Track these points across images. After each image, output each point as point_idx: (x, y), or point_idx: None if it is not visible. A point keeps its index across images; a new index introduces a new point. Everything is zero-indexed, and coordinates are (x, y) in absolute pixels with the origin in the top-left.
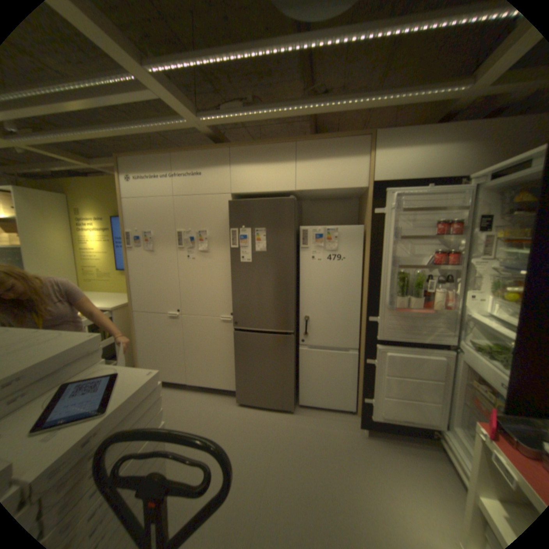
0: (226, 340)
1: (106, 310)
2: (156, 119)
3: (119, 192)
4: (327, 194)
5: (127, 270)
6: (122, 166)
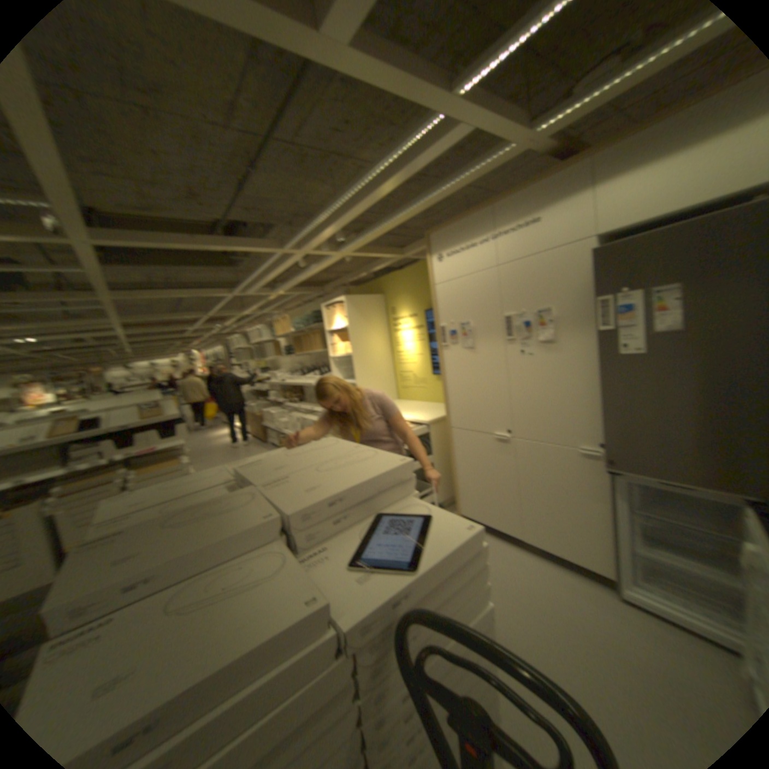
0: (593, 489)
1: (425, 424)
2: (472, 163)
3: (434, 279)
4: None
5: (445, 375)
6: (435, 245)
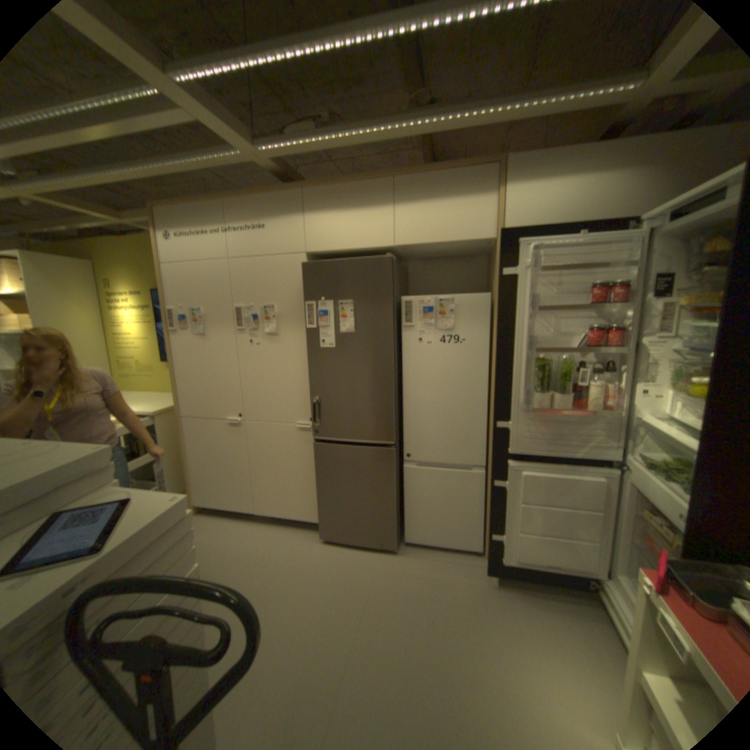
0: (305, 455)
1: (148, 415)
2: (199, 151)
3: (158, 256)
4: (441, 251)
5: (172, 361)
6: (159, 220)
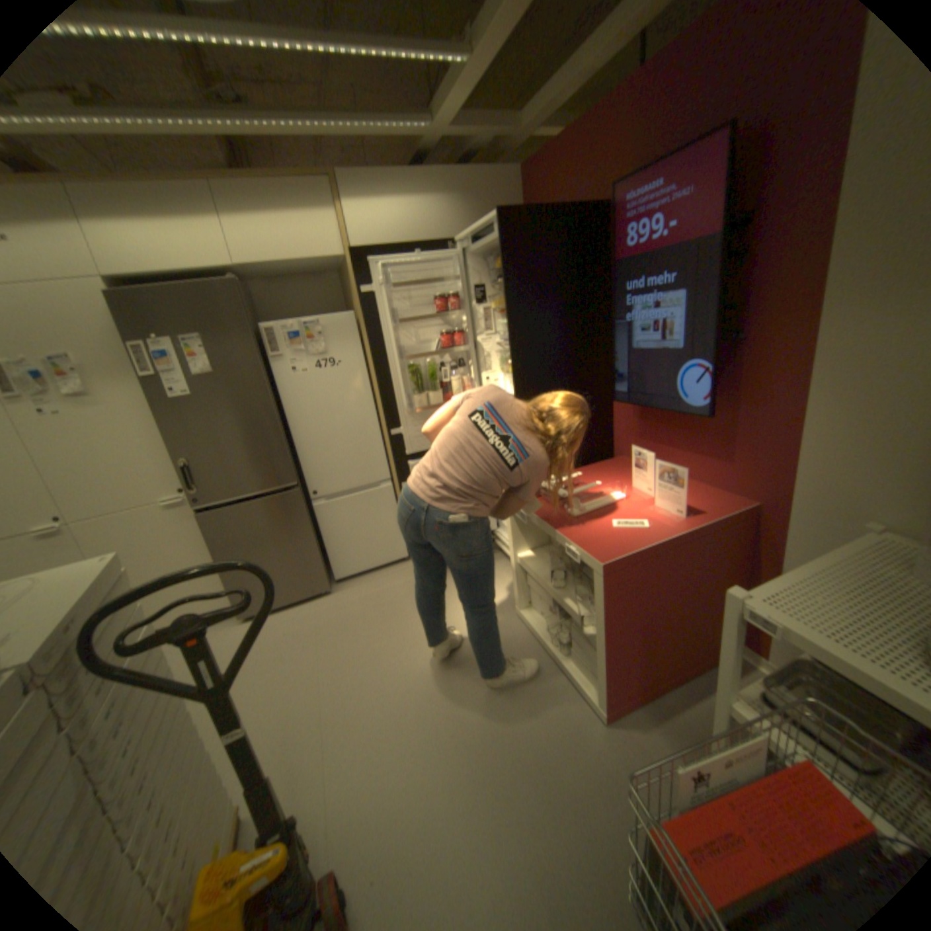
0: (184, 536)
1: None
2: None
3: None
4: (287, 269)
5: None
6: None
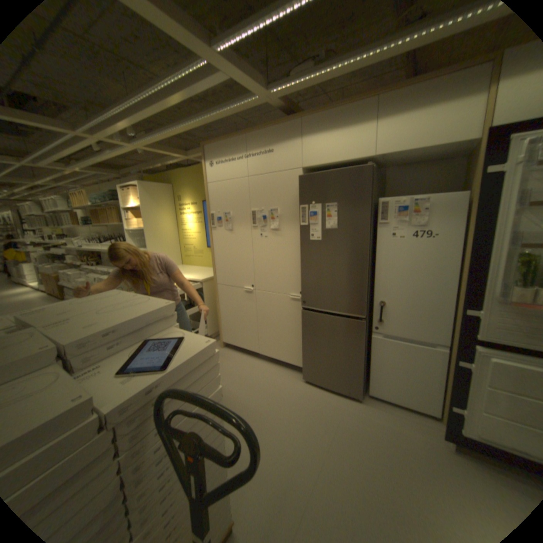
0: (295, 318)
1: (199, 281)
2: (231, 101)
3: (206, 178)
4: (418, 156)
5: (212, 248)
6: (207, 154)
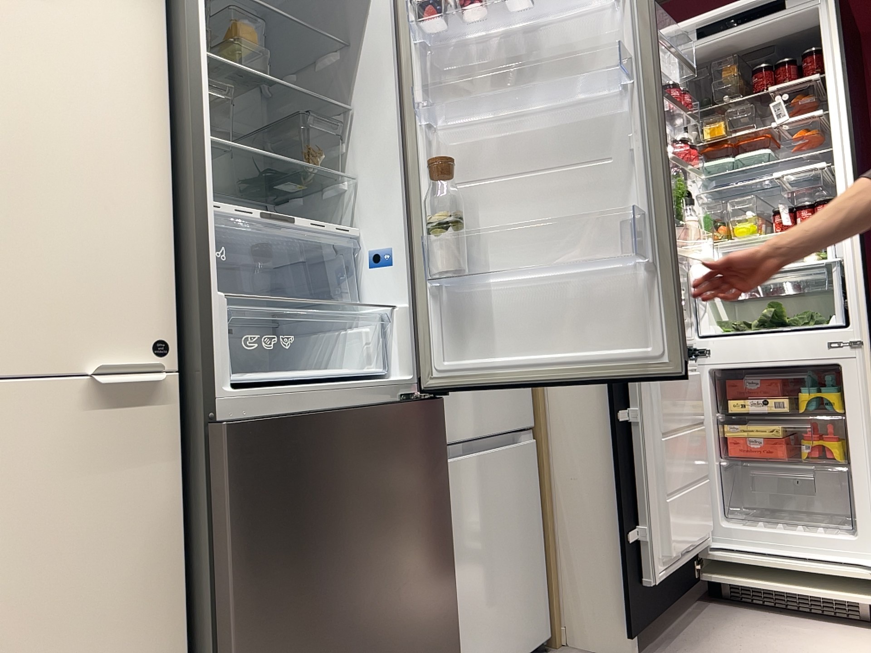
0: (118, 525)
1: None
2: None
3: None
4: None
5: None
6: None
